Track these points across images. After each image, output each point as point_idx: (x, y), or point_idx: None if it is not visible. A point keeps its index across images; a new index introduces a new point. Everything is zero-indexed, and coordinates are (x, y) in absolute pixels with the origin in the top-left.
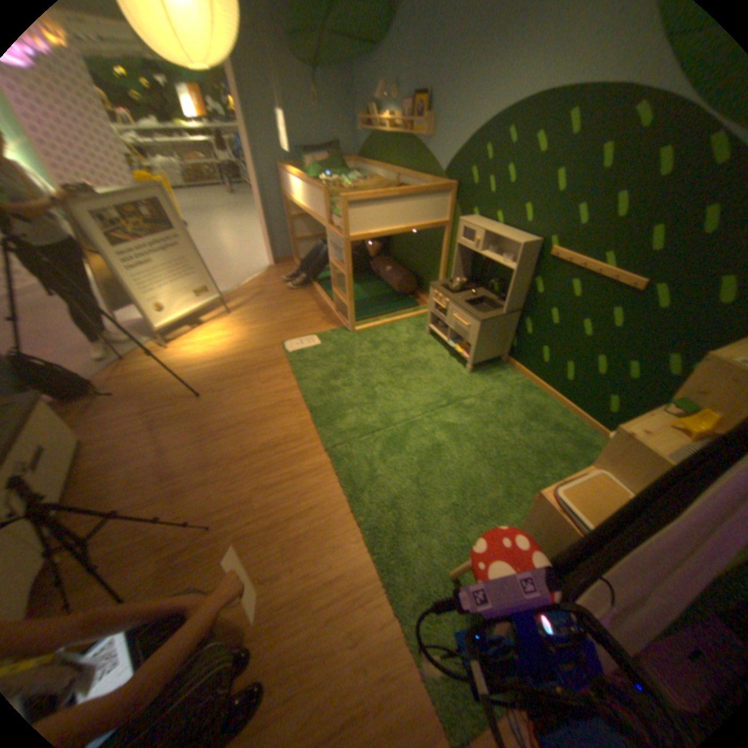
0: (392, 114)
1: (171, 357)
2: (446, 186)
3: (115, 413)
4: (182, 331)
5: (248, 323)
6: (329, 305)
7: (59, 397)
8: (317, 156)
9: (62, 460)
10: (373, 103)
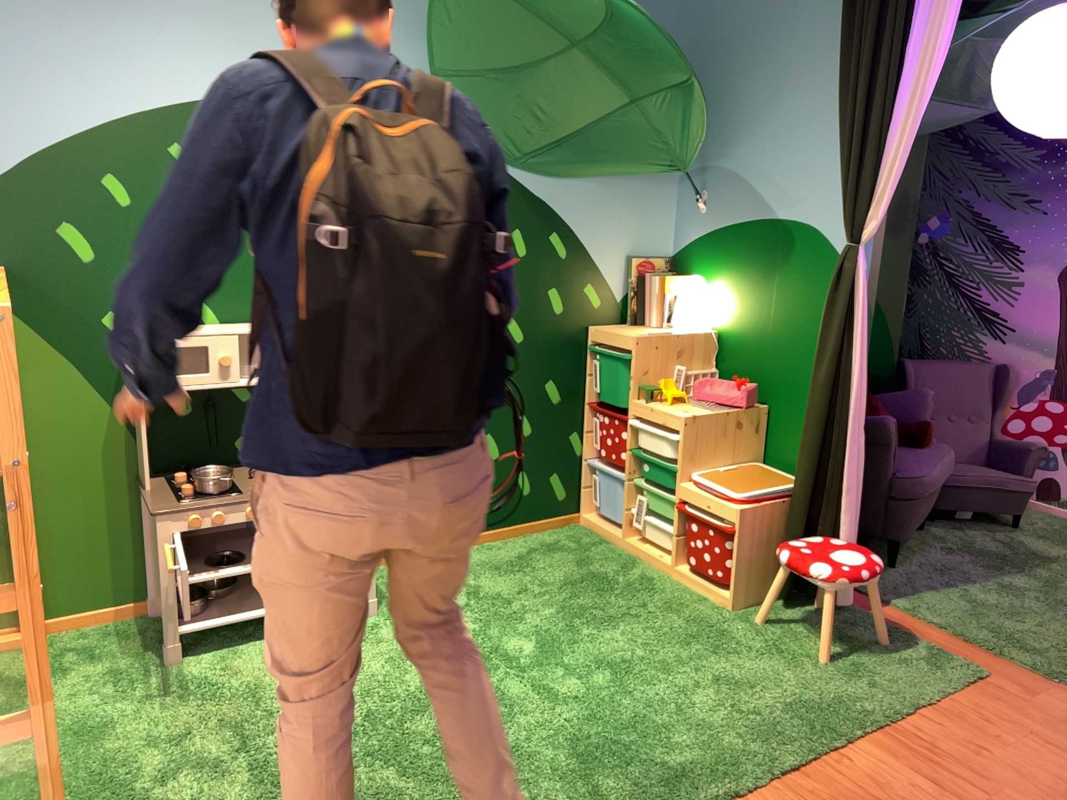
0: None
1: None
2: None
3: None
4: None
5: None
6: None
7: None
8: None
9: None
10: None
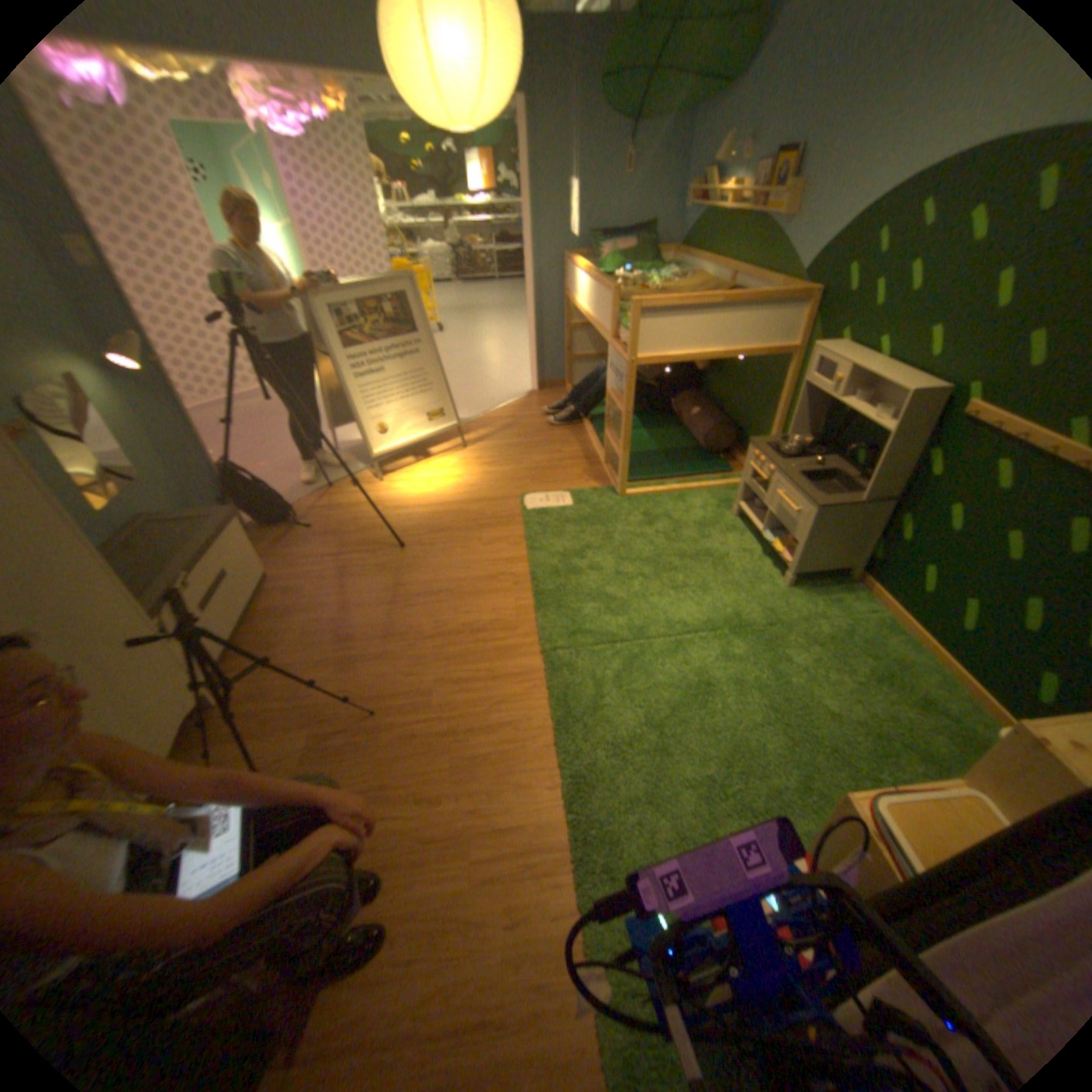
0: (739, 182)
1: (384, 492)
2: (804, 292)
3: (308, 550)
4: (404, 462)
5: (484, 464)
6: (598, 453)
7: (258, 520)
8: (620, 243)
9: (242, 591)
10: (715, 167)
